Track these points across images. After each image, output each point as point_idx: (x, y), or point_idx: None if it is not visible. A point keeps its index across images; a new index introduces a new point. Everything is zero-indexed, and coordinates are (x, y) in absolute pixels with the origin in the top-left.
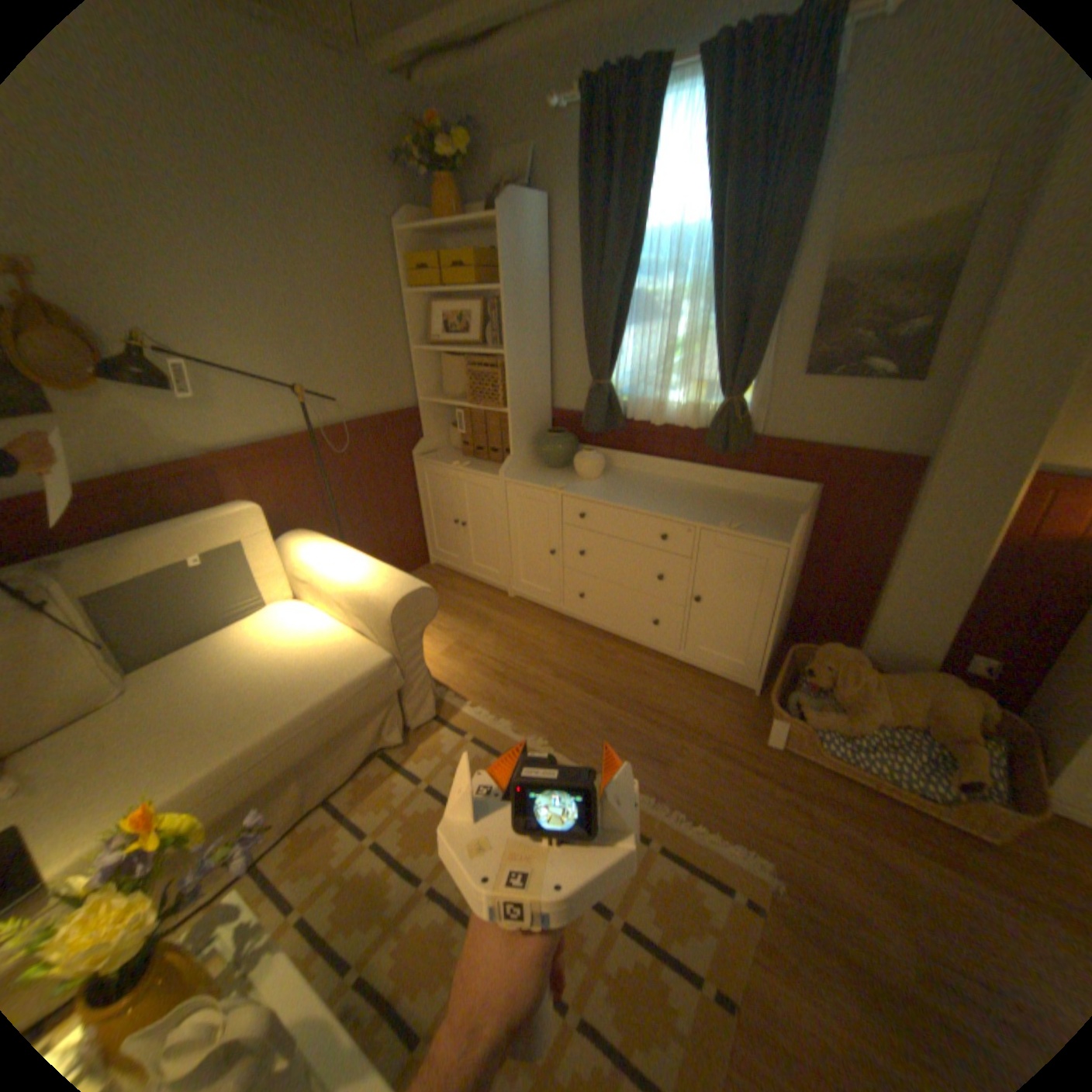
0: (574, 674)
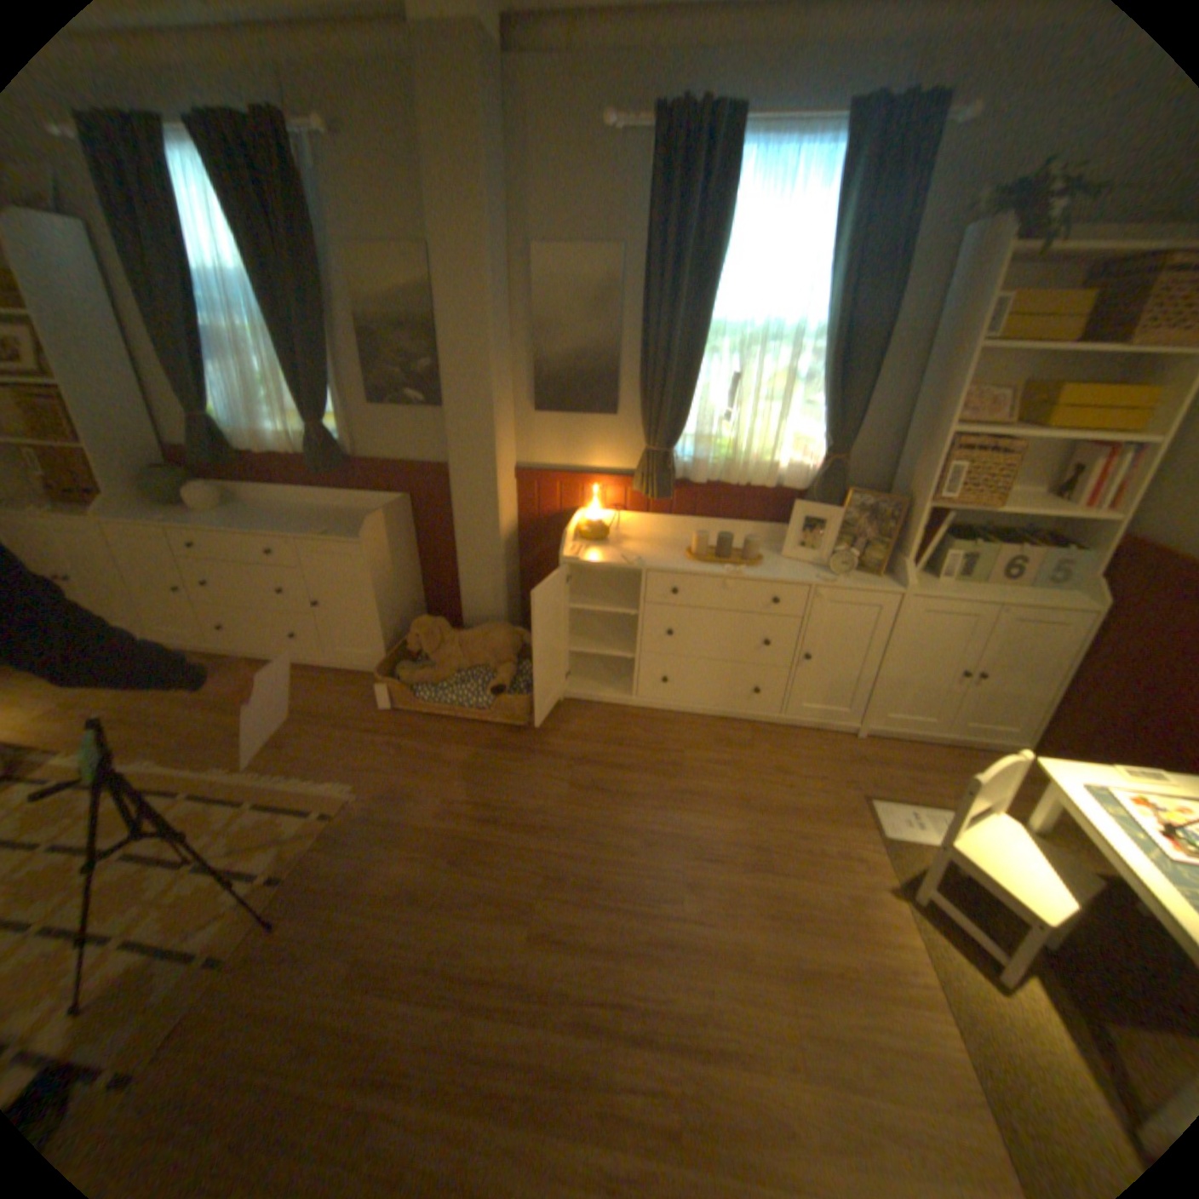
0: (205, 705)
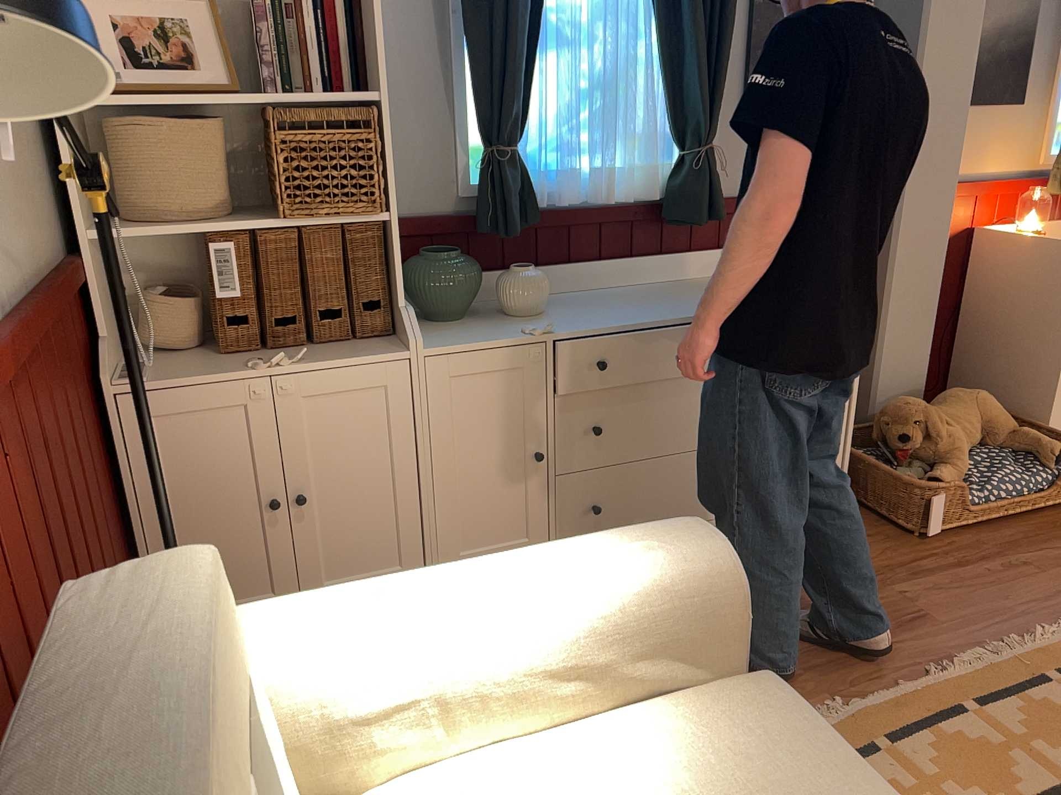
0: None
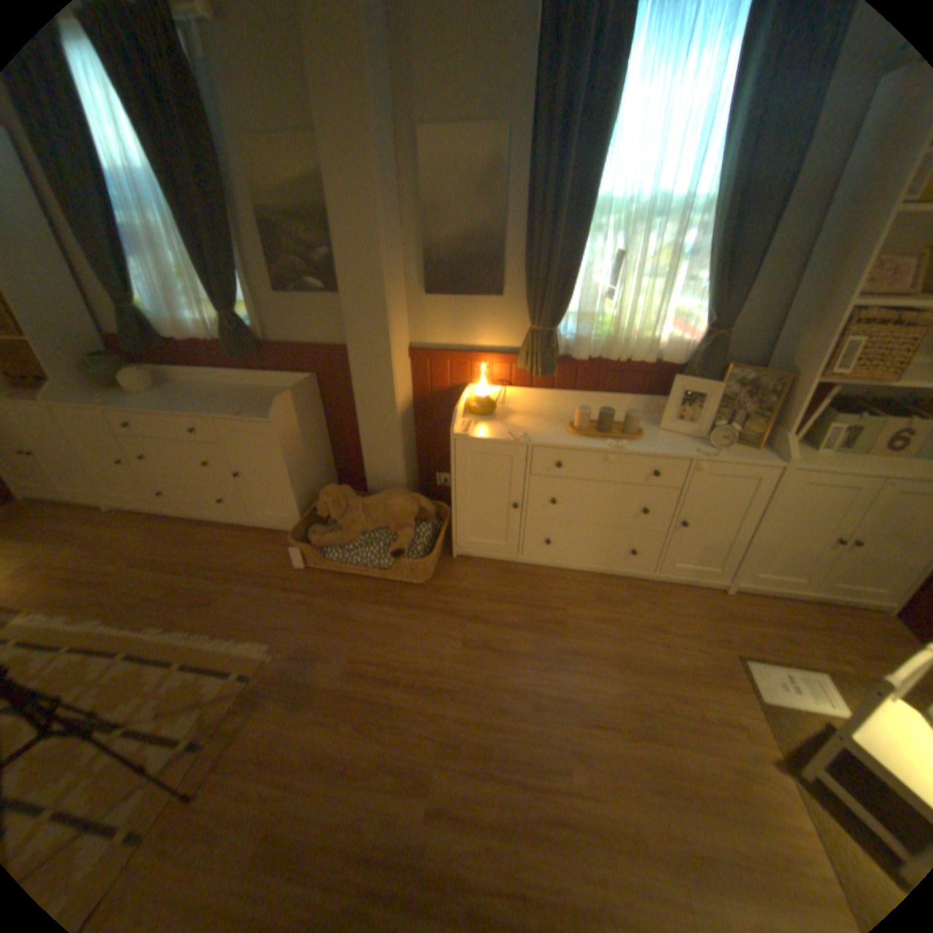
0: (149, 562)
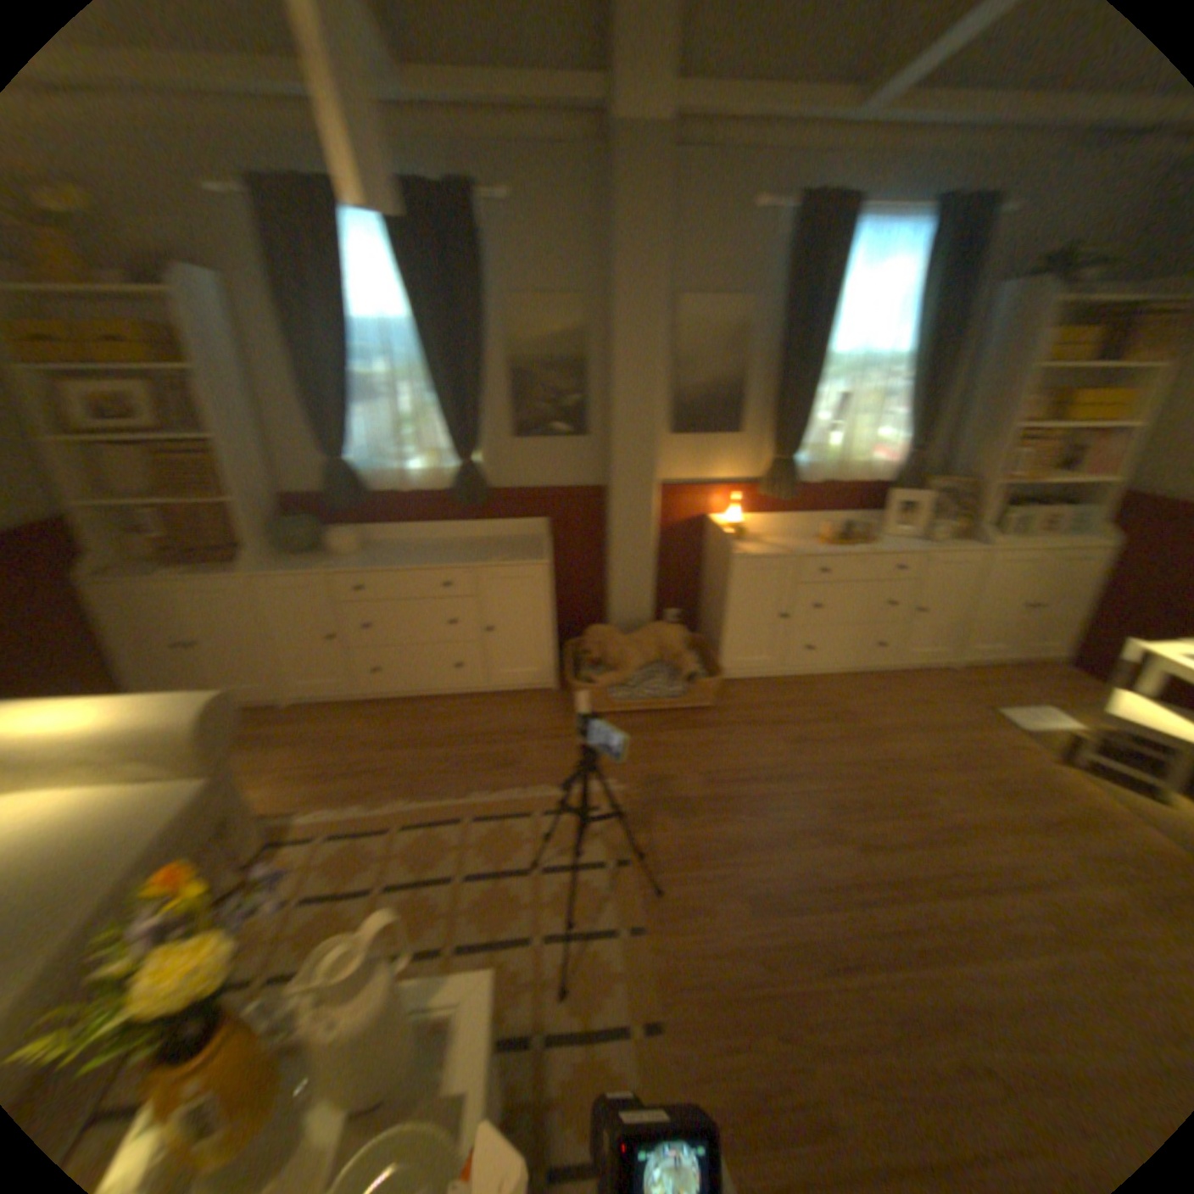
0: (403, 742)
